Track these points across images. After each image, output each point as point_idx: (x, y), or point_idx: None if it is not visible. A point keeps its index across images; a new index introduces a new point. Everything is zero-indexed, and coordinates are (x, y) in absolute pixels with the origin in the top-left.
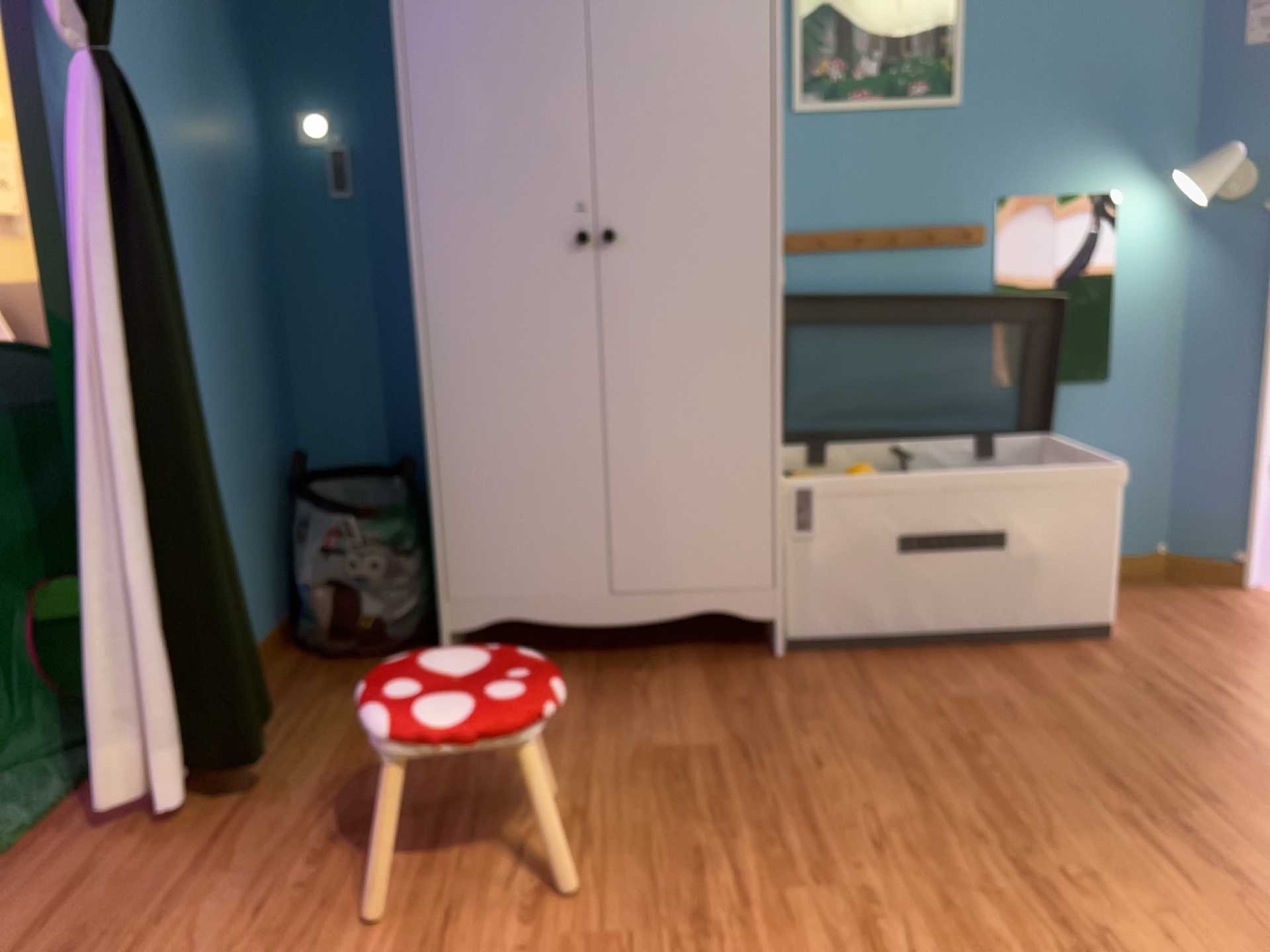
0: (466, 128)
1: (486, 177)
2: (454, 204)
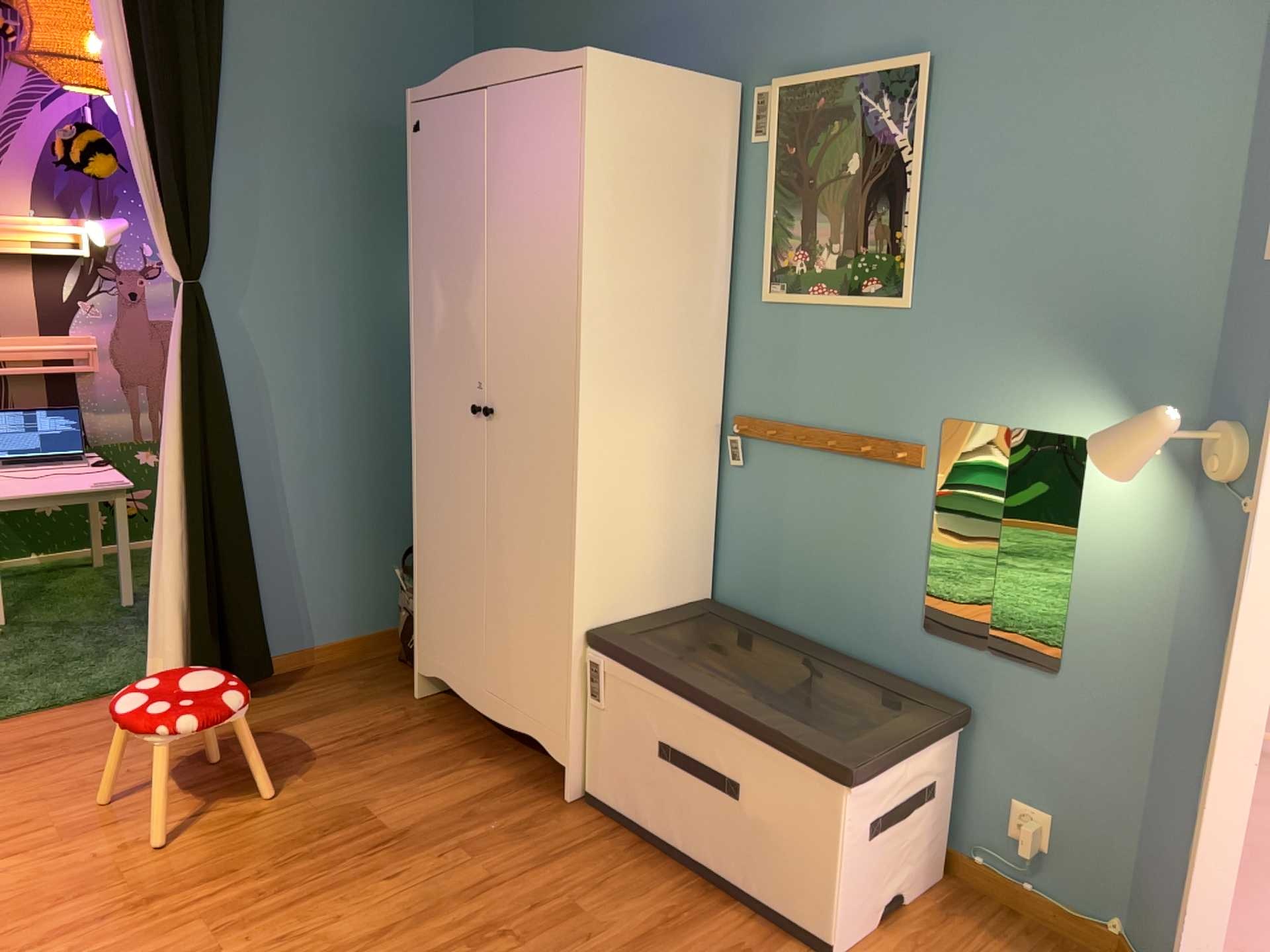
0: (434, 315)
1: (441, 351)
2: (428, 367)
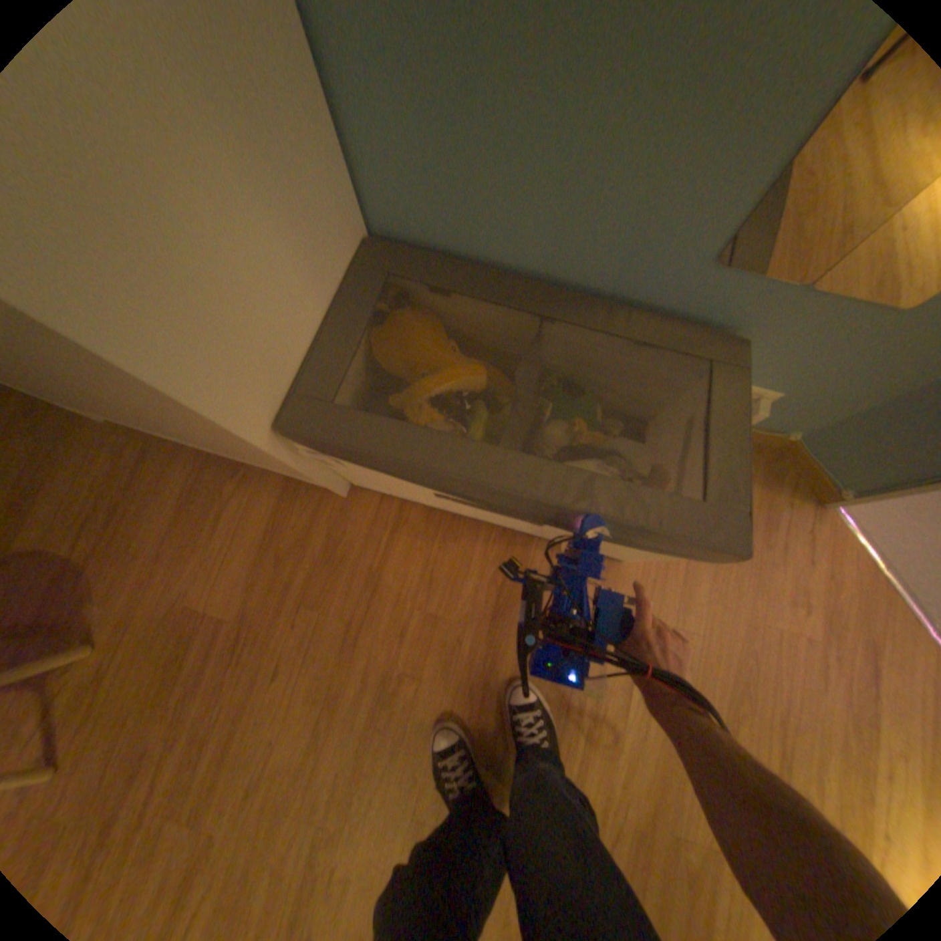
0: None
1: None
2: None
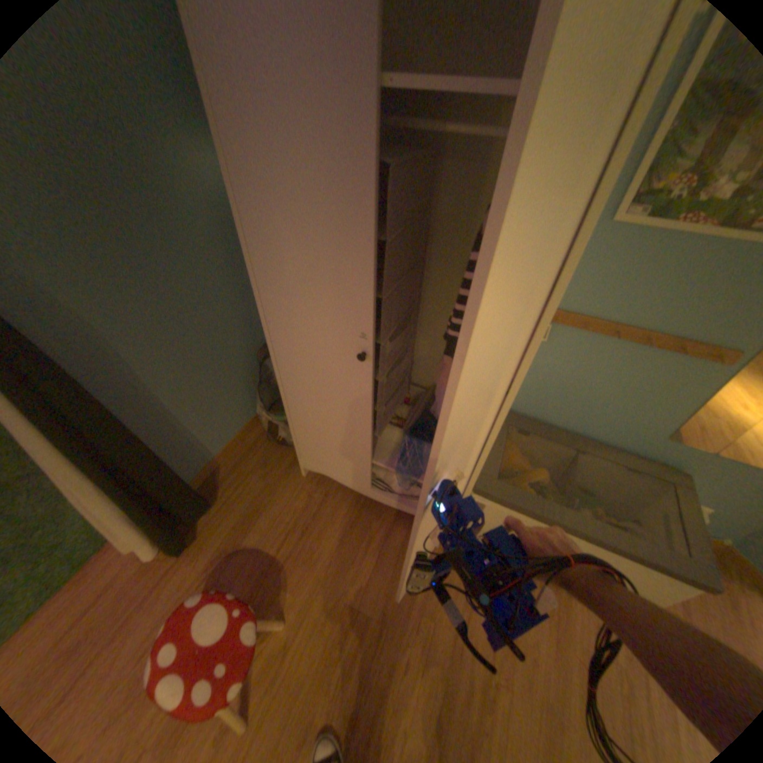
0: (288, 259)
1: (304, 296)
2: (286, 306)
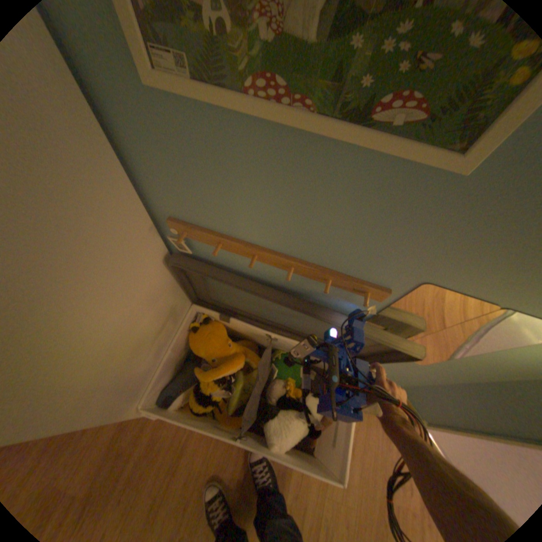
0: None
1: None
2: None
